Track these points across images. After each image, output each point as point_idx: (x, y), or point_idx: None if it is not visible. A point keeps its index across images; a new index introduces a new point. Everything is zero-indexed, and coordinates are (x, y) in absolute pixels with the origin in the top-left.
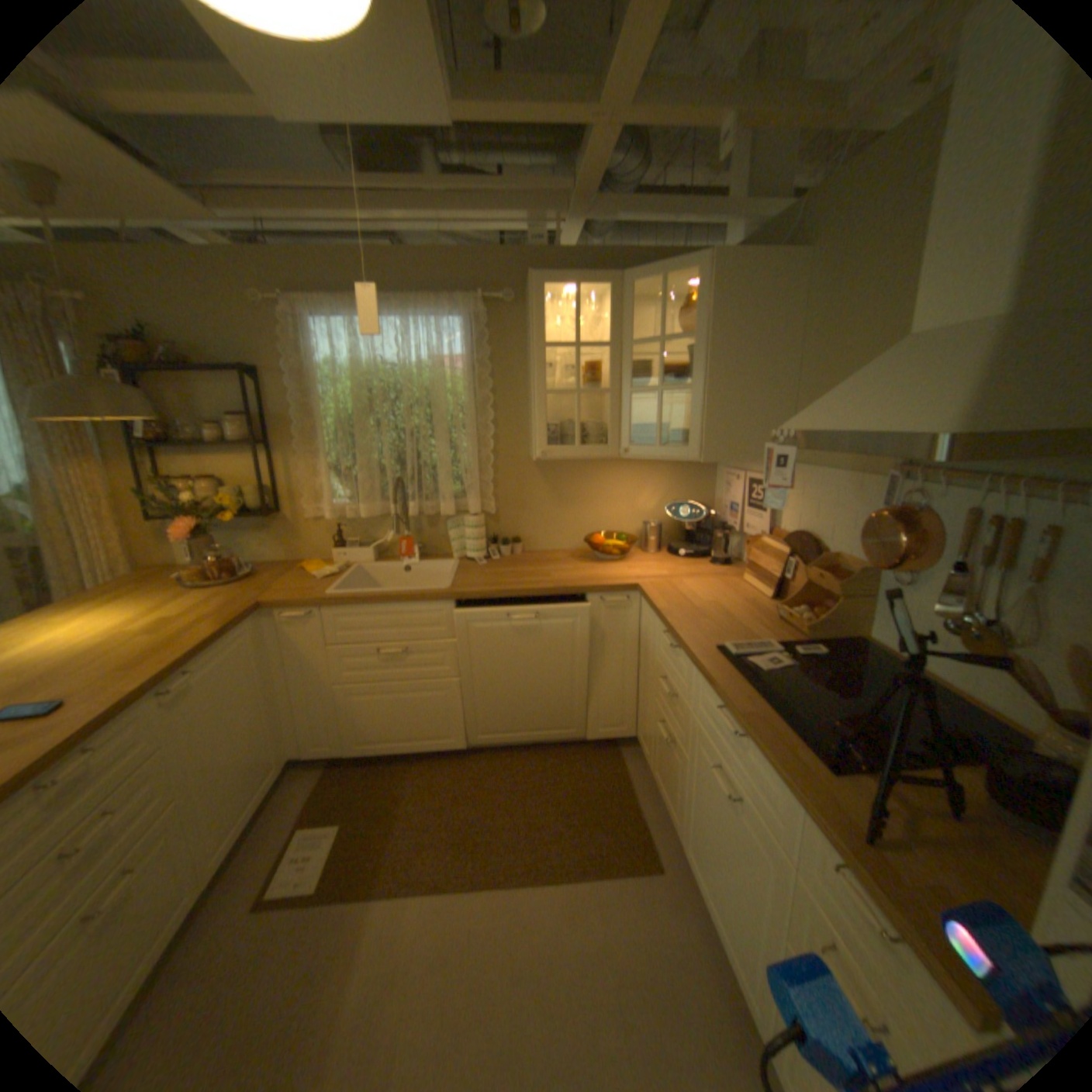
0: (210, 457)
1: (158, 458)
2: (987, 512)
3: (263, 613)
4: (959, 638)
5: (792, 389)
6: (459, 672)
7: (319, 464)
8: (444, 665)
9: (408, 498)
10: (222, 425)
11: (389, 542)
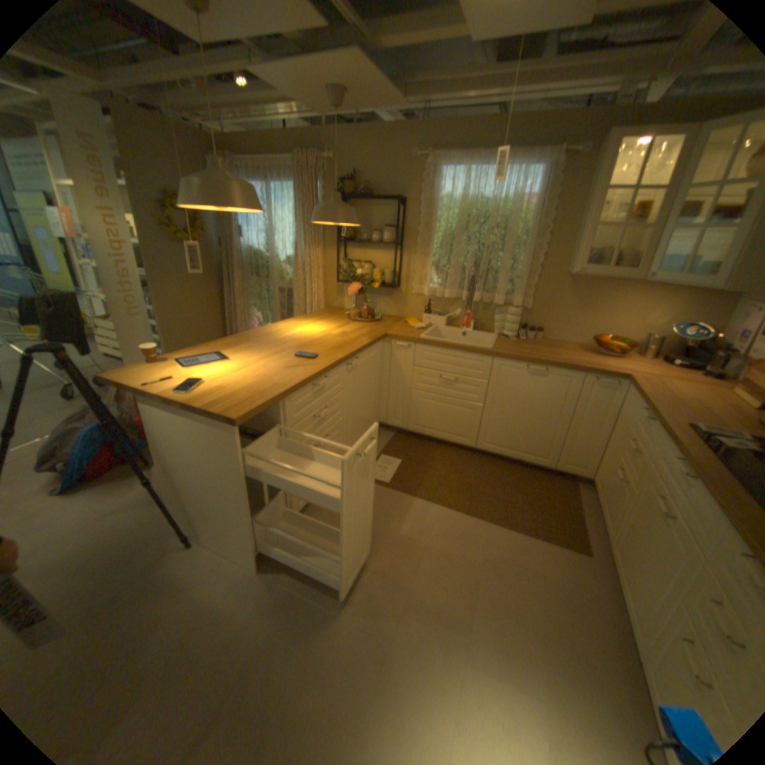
0: (371, 251)
1: (346, 249)
2: None
3: (386, 341)
4: None
5: None
6: (483, 401)
7: (426, 261)
8: (476, 394)
9: (474, 289)
10: (380, 233)
11: (456, 316)
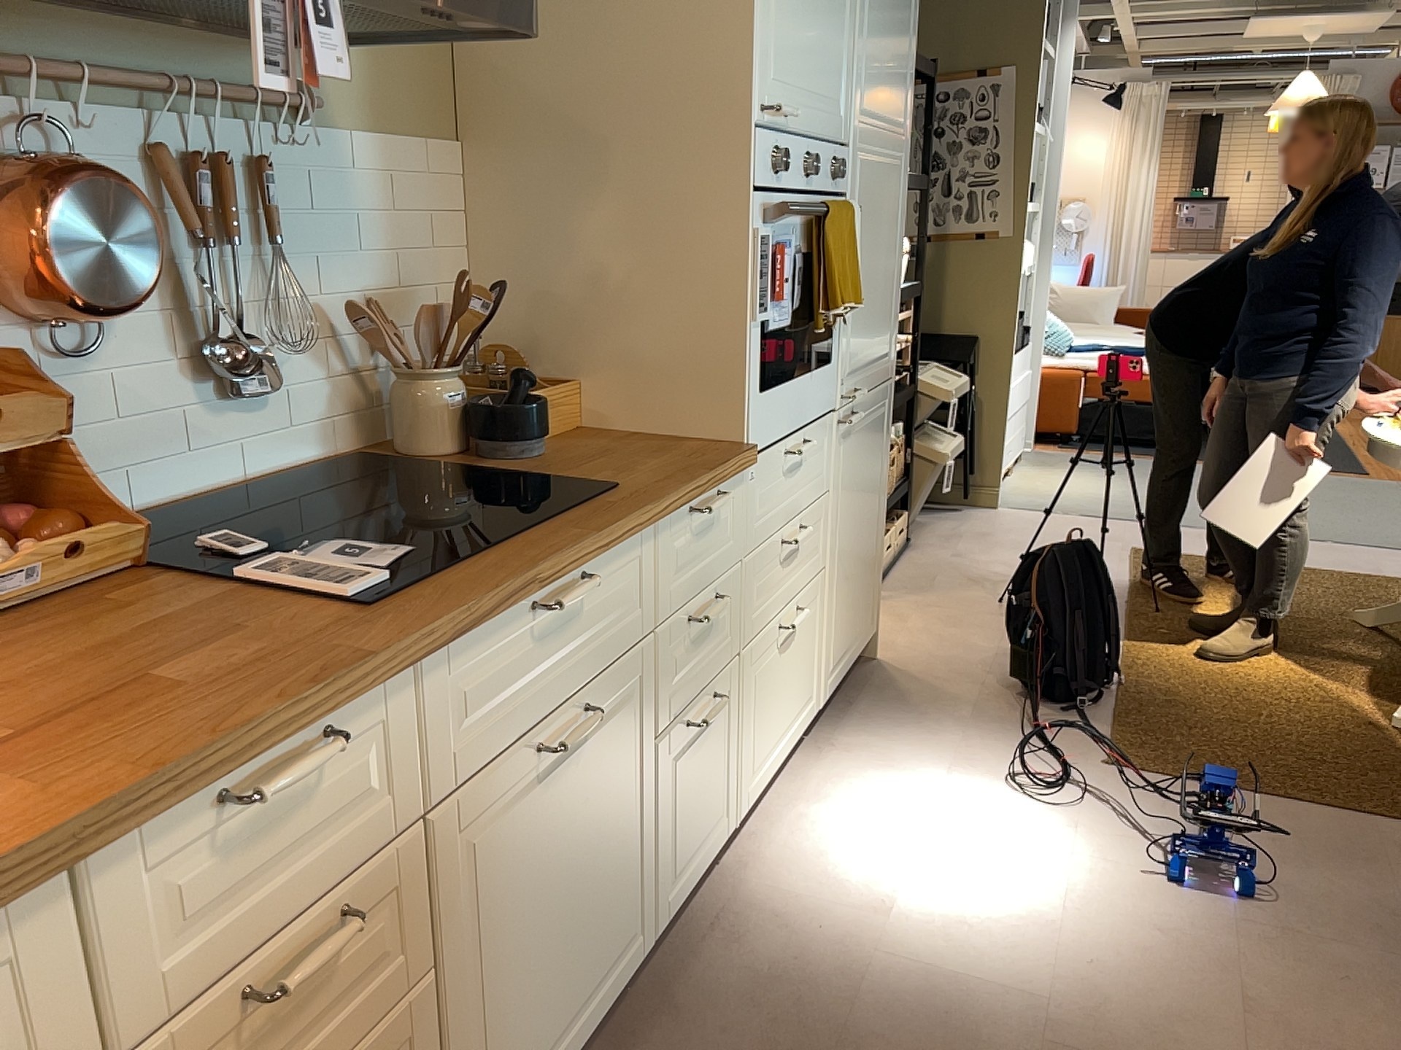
0: None
1: None
2: (170, 153)
3: None
4: (198, 400)
5: None
6: None
7: None
8: None
9: None
10: None
11: None
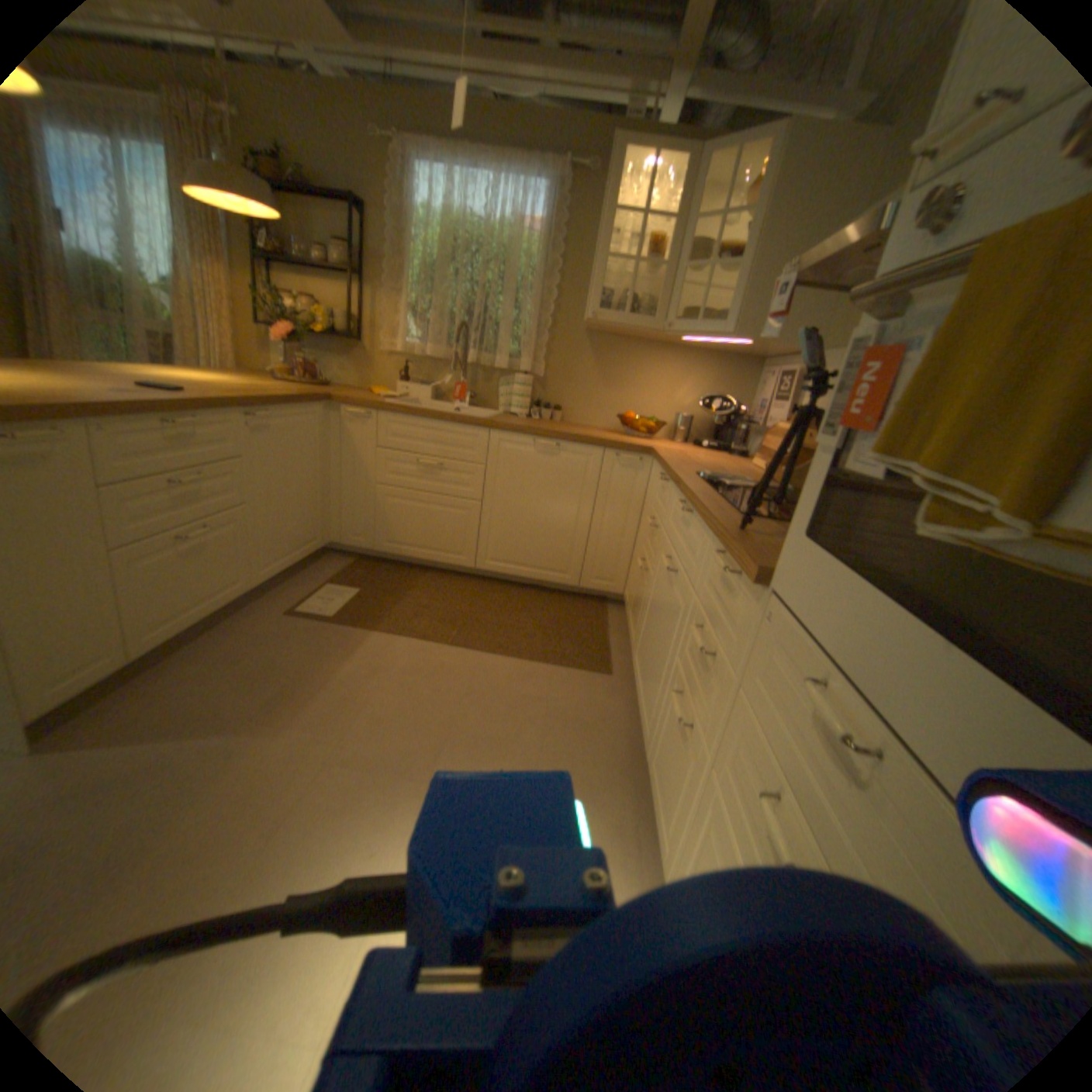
0: (312, 279)
1: (271, 273)
2: None
3: (332, 407)
4: None
5: None
6: (480, 496)
7: (400, 302)
8: (469, 486)
9: (470, 349)
10: (326, 251)
11: (446, 385)
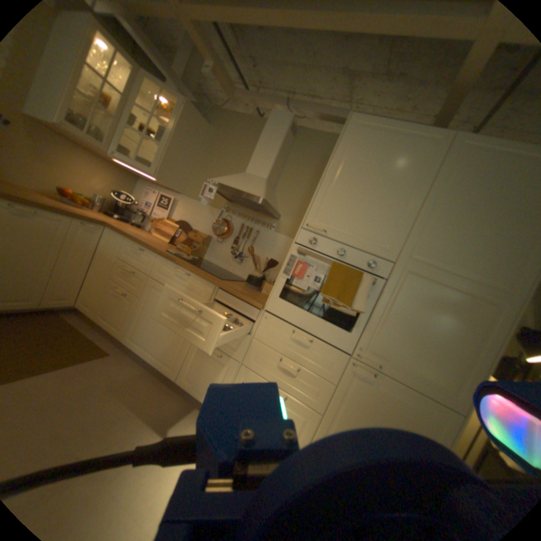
0: None
1: None
2: (243, 225)
3: None
4: (230, 257)
5: (189, 169)
6: None
7: None
8: None
9: None
10: None
11: None
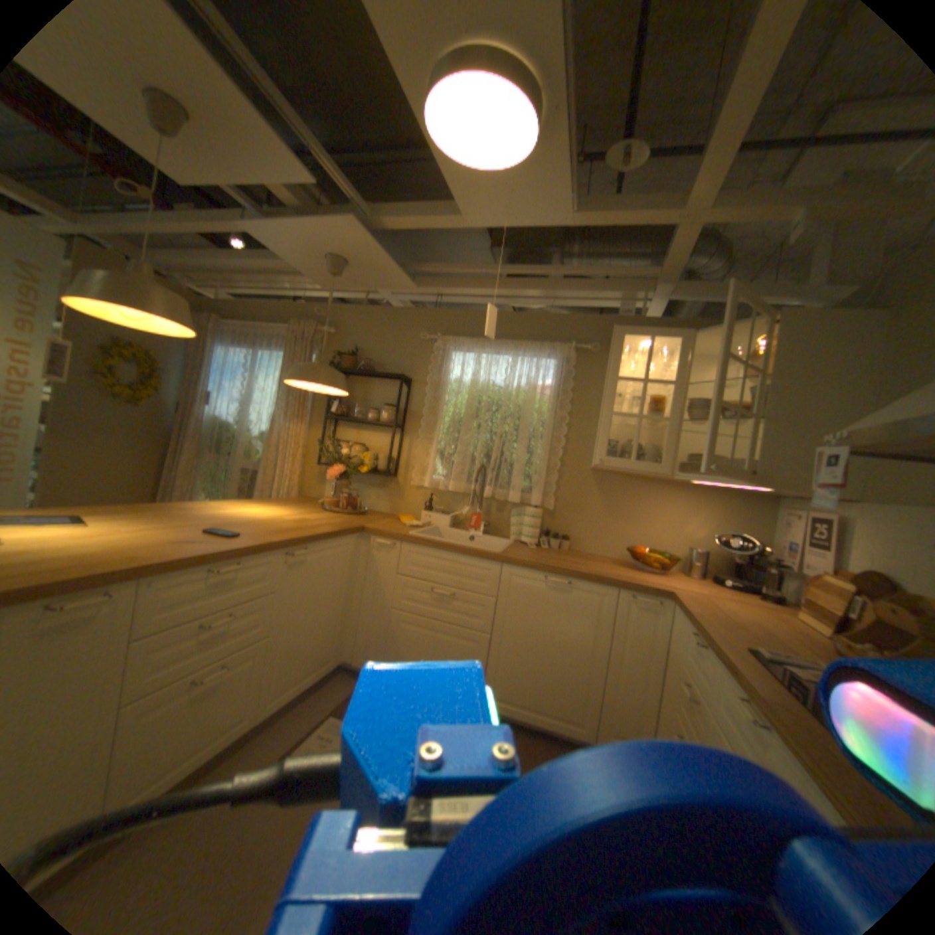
0: (366, 432)
1: (337, 428)
2: None
3: (364, 536)
4: None
5: None
6: (490, 629)
7: (431, 448)
8: (480, 618)
9: (486, 484)
10: (380, 413)
11: (463, 514)
